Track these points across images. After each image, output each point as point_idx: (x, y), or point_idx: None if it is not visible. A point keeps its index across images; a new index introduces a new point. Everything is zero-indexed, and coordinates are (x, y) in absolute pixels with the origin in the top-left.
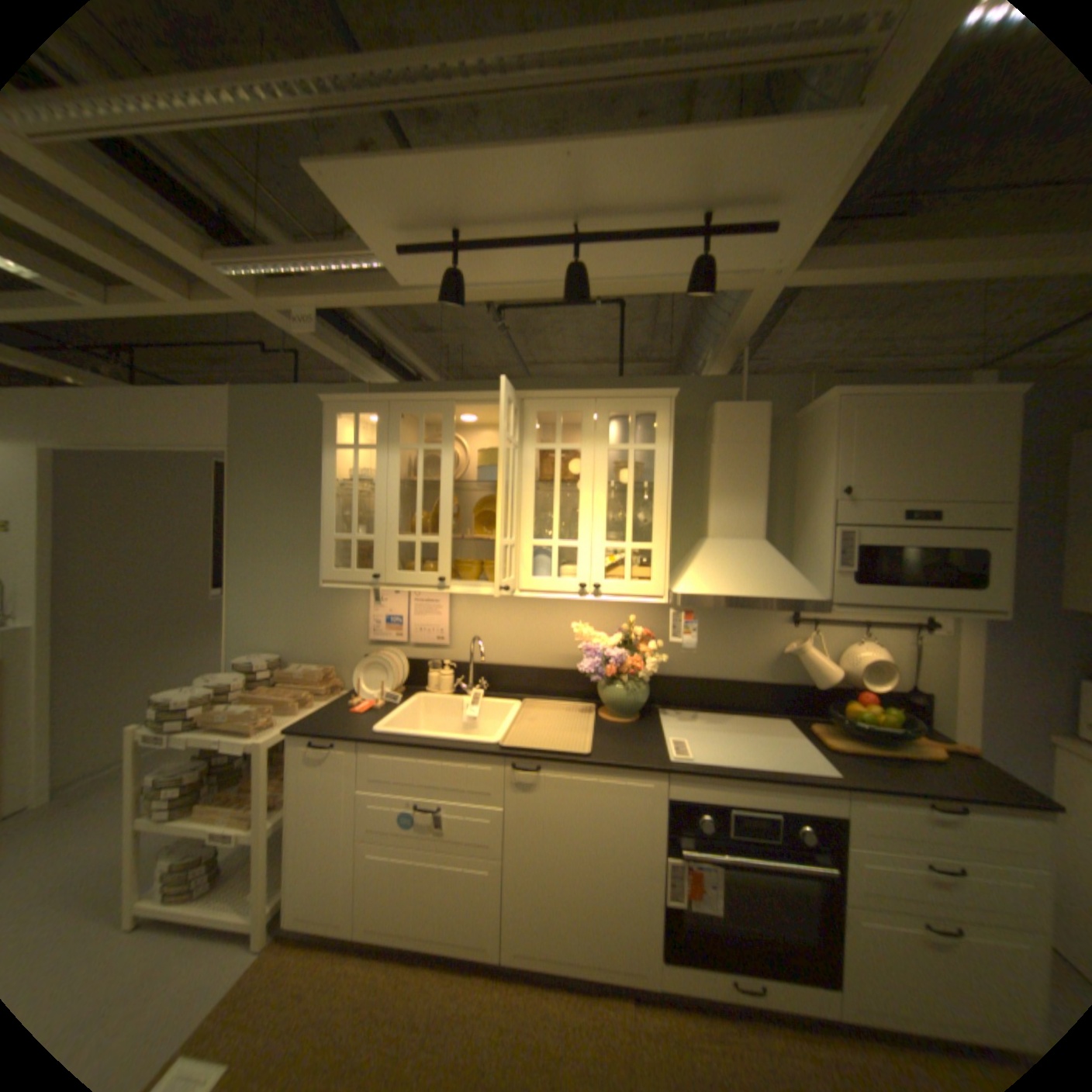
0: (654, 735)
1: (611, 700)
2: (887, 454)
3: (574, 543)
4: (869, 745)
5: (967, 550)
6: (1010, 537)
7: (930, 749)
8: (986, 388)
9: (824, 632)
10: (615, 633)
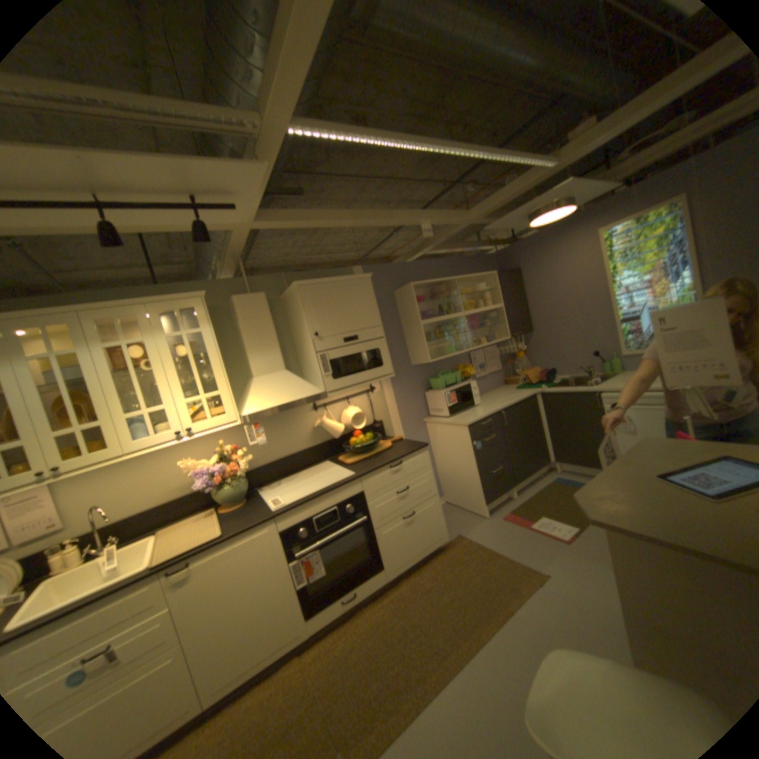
0: (259, 504)
1: (224, 498)
2: (327, 312)
3: (161, 407)
4: (363, 454)
5: (371, 350)
6: (384, 341)
7: (385, 444)
8: (356, 276)
9: (330, 409)
10: (212, 456)
